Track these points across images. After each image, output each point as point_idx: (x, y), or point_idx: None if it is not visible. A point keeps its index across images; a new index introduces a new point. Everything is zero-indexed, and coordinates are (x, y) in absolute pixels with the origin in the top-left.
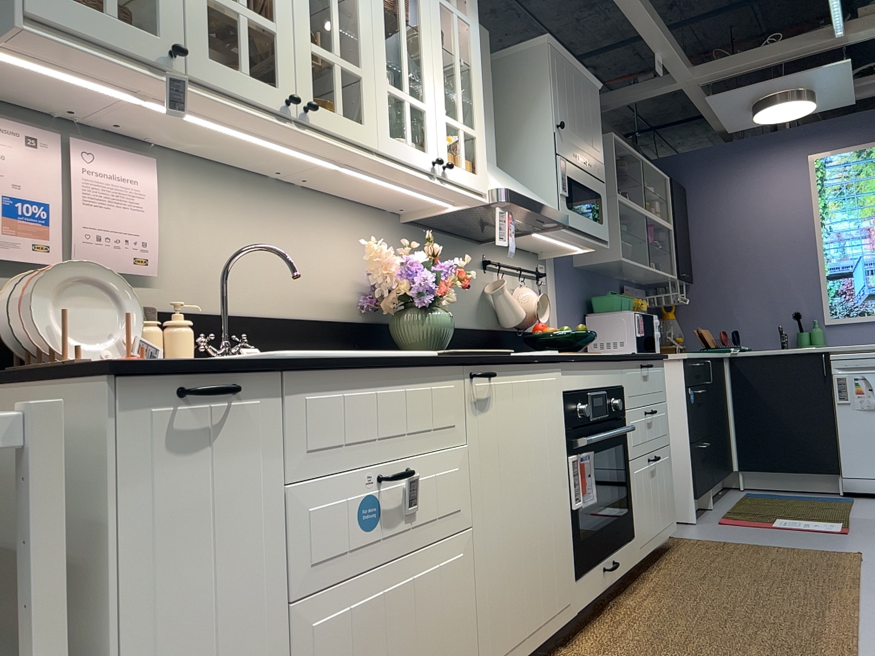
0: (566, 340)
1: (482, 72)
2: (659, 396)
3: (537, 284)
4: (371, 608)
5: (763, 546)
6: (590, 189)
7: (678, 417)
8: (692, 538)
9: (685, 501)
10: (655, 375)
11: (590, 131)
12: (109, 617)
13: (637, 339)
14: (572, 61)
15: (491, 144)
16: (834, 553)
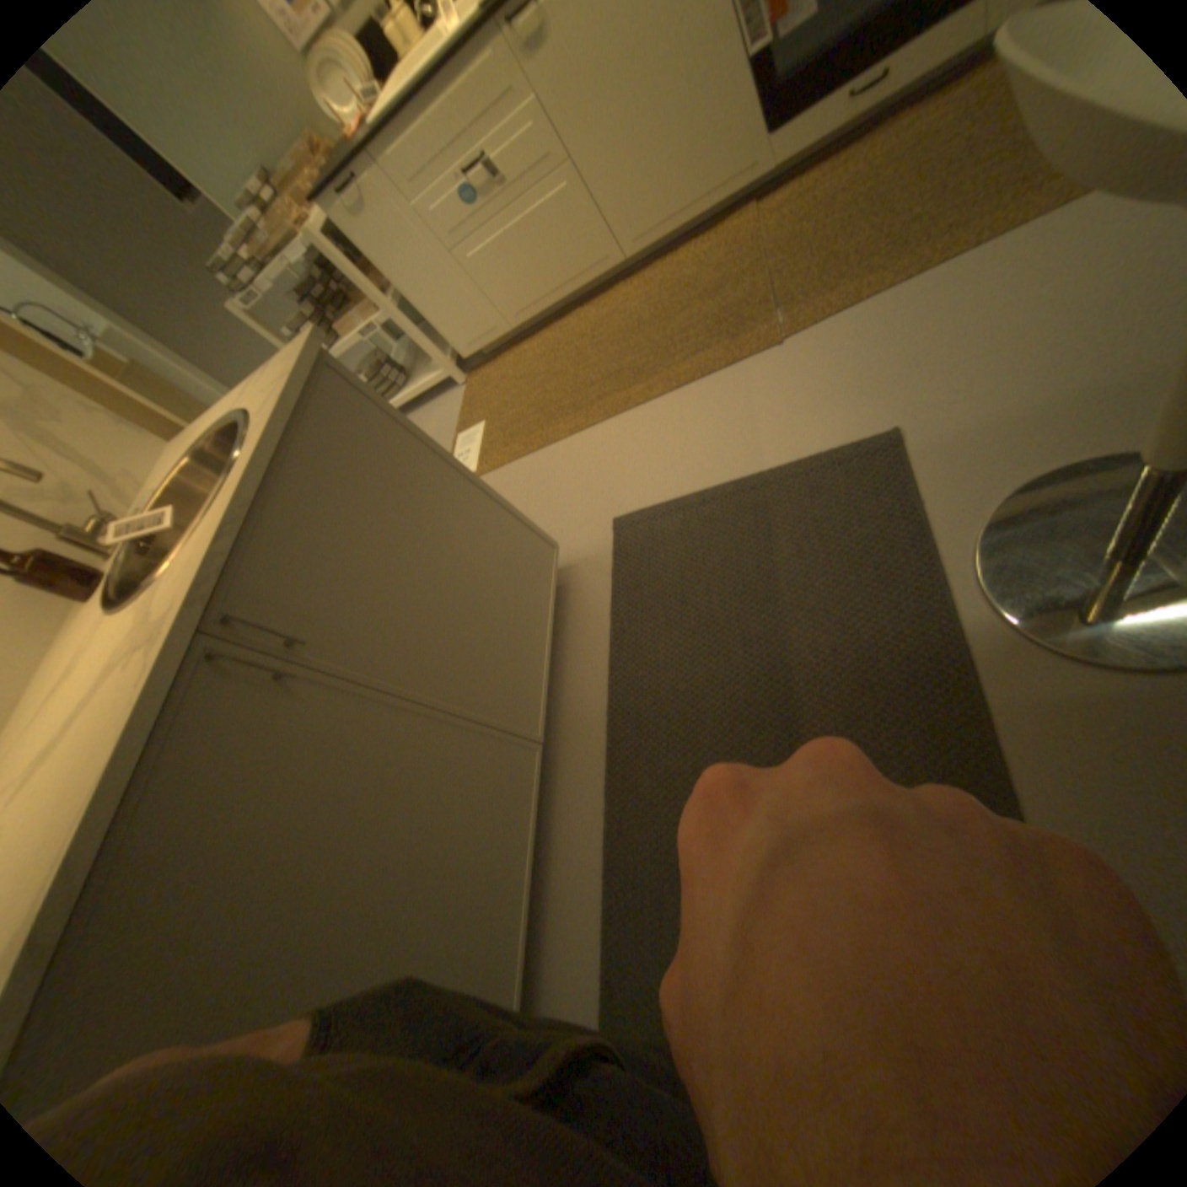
0: None
1: None
2: None
3: None
4: (500, 238)
5: None
6: None
7: None
8: None
9: None
10: None
11: None
12: (386, 273)
13: None
14: None
15: None
16: None
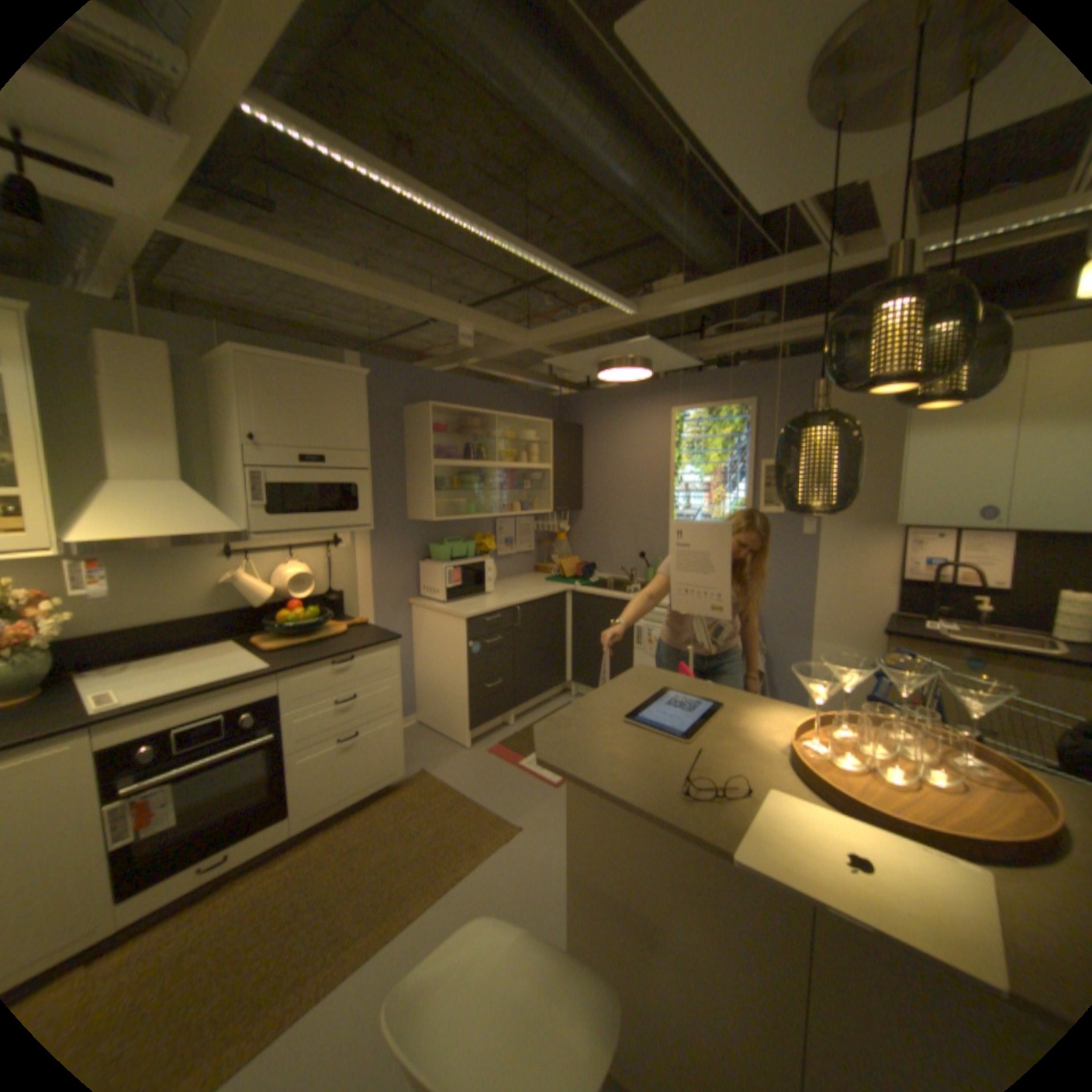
0: (289, 626)
1: (145, 387)
2: (375, 677)
3: (327, 551)
4: None
5: (462, 802)
6: (329, 483)
7: (462, 664)
8: (432, 776)
9: (463, 731)
10: (368, 660)
11: (333, 424)
12: None
13: (449, 589)
14: (293, 358)
15: (163, 460)
16: (499, 827)
